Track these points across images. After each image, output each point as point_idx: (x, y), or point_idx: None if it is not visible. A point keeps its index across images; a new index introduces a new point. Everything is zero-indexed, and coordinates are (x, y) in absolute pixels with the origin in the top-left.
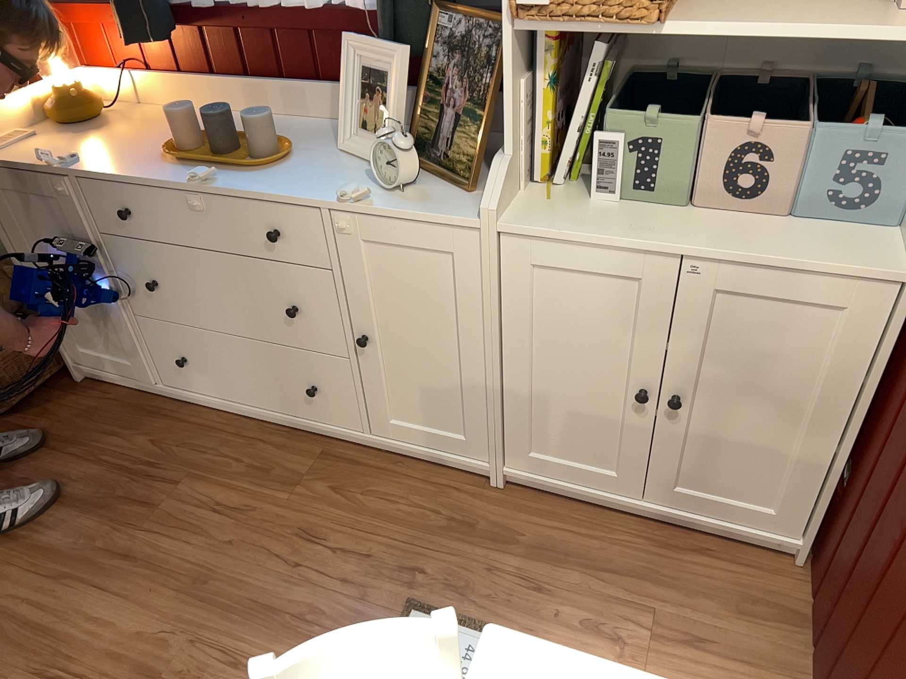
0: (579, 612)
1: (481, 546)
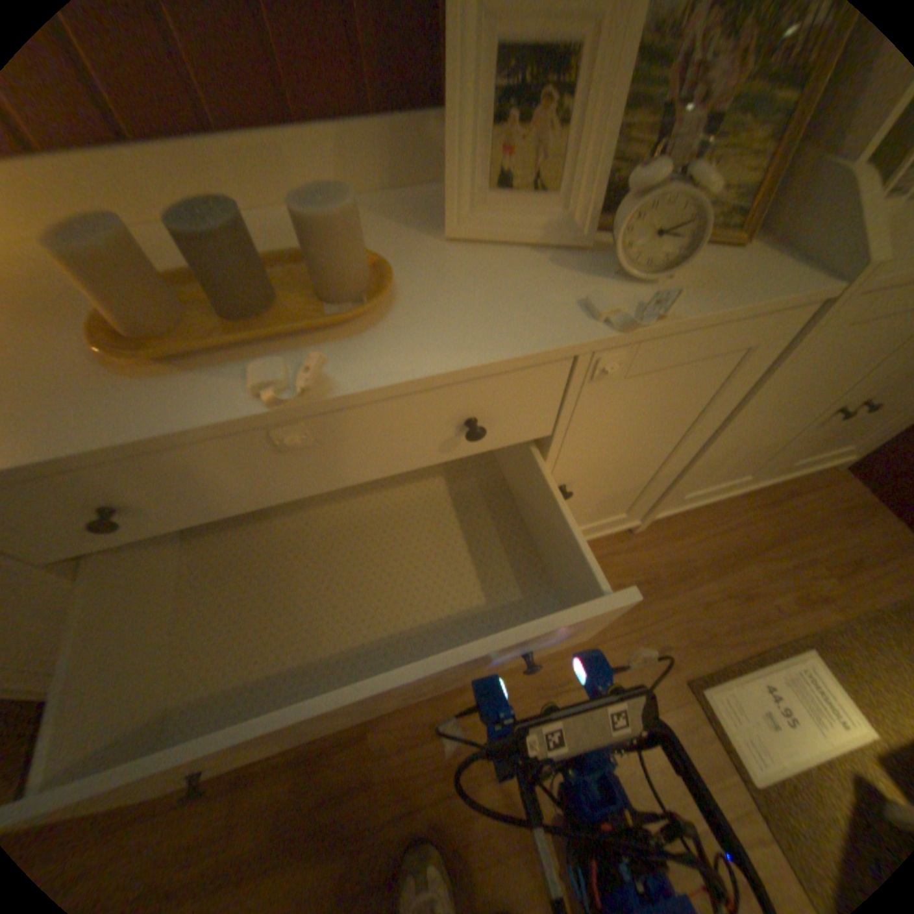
0: (794, 602)
1: (685, 597)
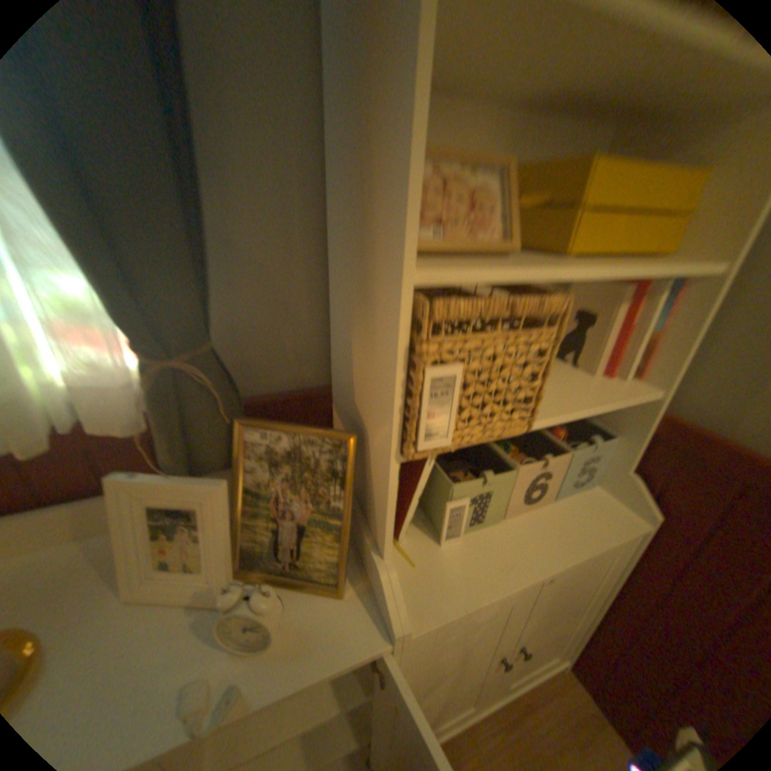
0: None
1: None
